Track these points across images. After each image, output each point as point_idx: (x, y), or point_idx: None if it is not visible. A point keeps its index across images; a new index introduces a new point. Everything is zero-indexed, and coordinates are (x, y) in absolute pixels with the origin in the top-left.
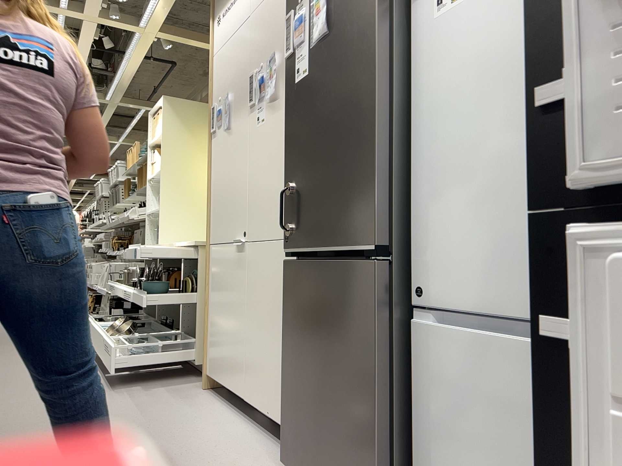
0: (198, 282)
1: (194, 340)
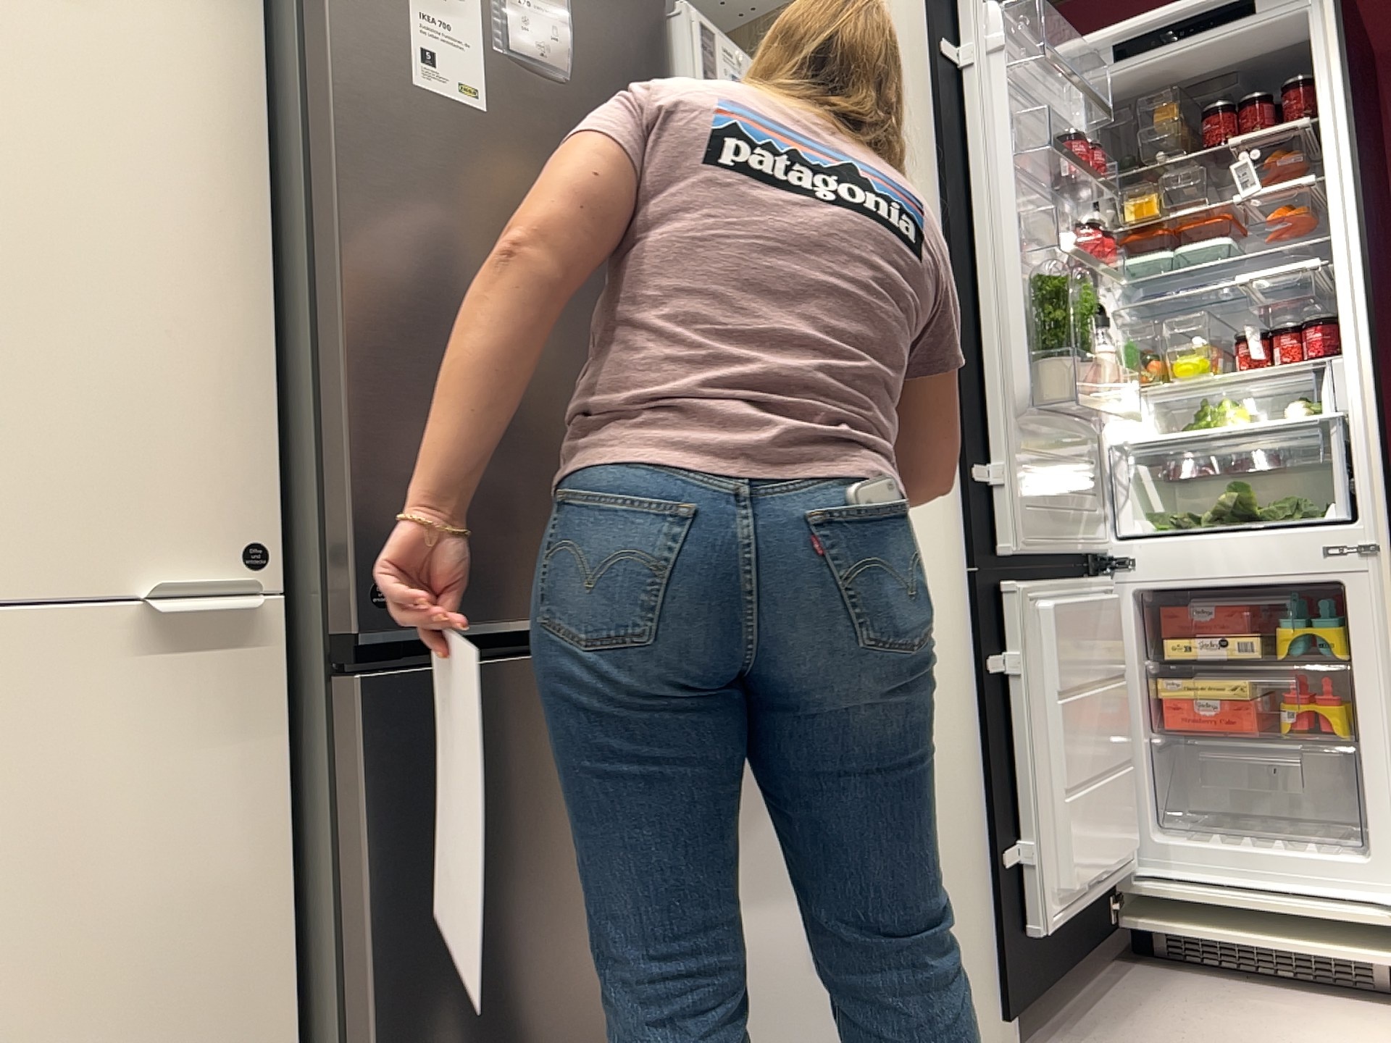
0: None
1: None
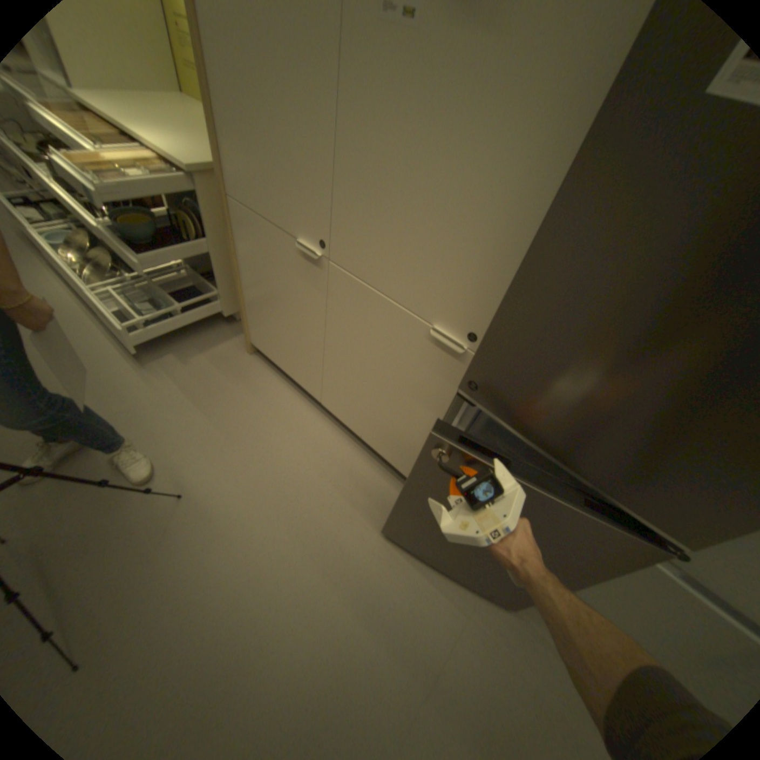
0: (202, 219)
1: (215, 290)
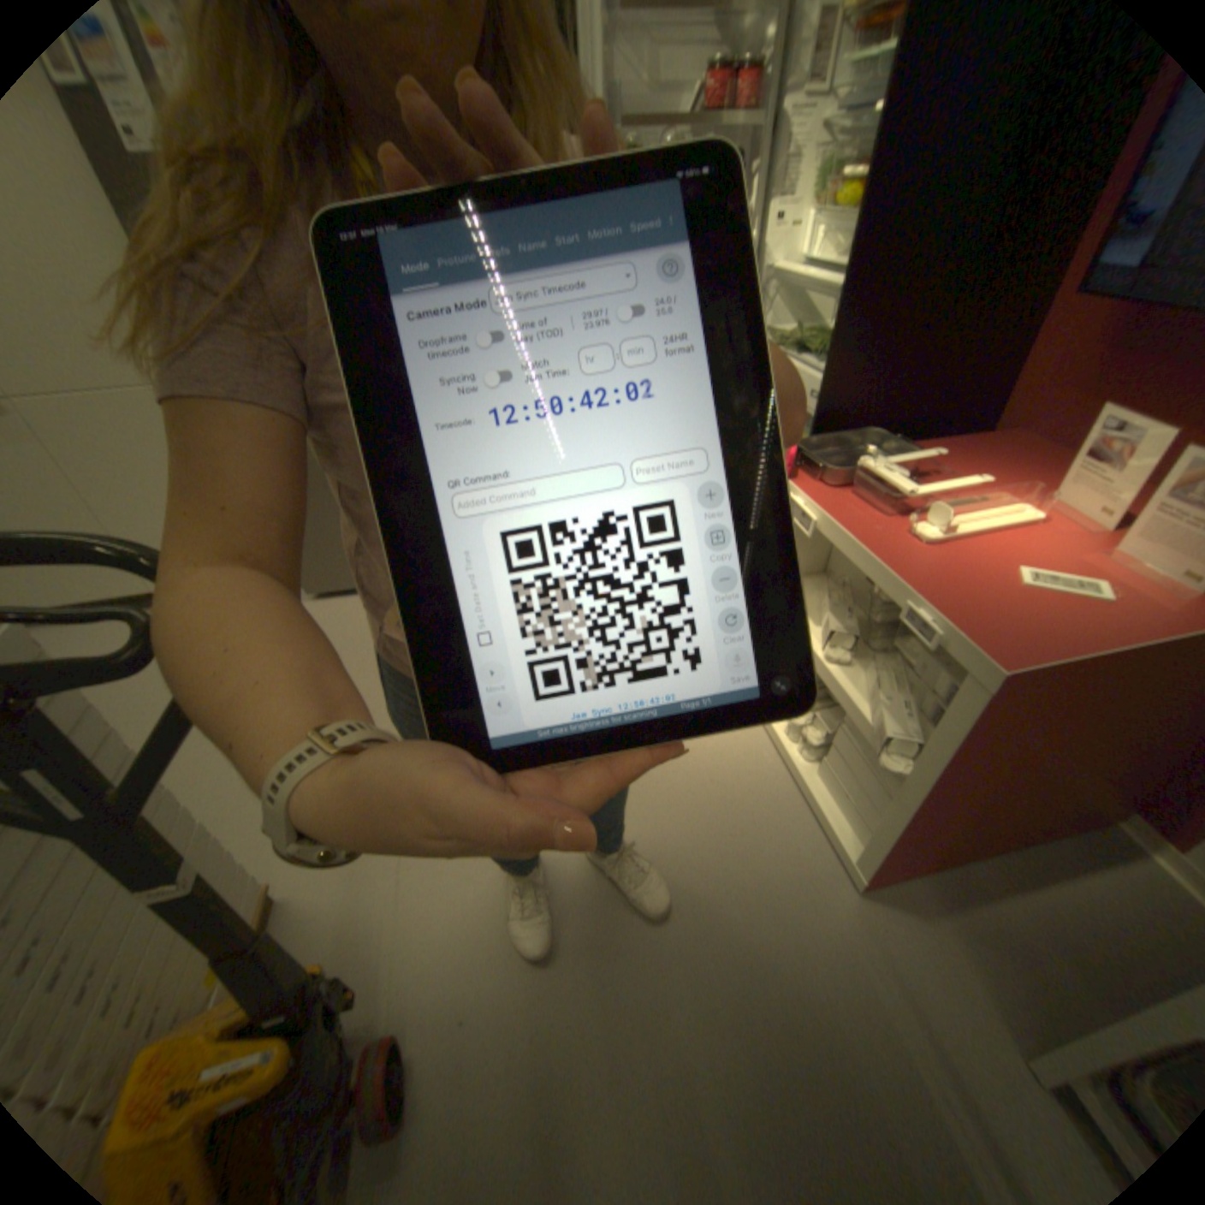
0: None
1: None
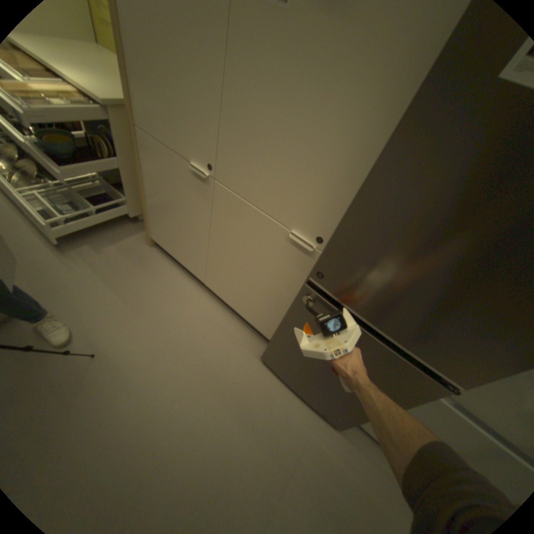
0: (114, 142)
1: (124, 197)
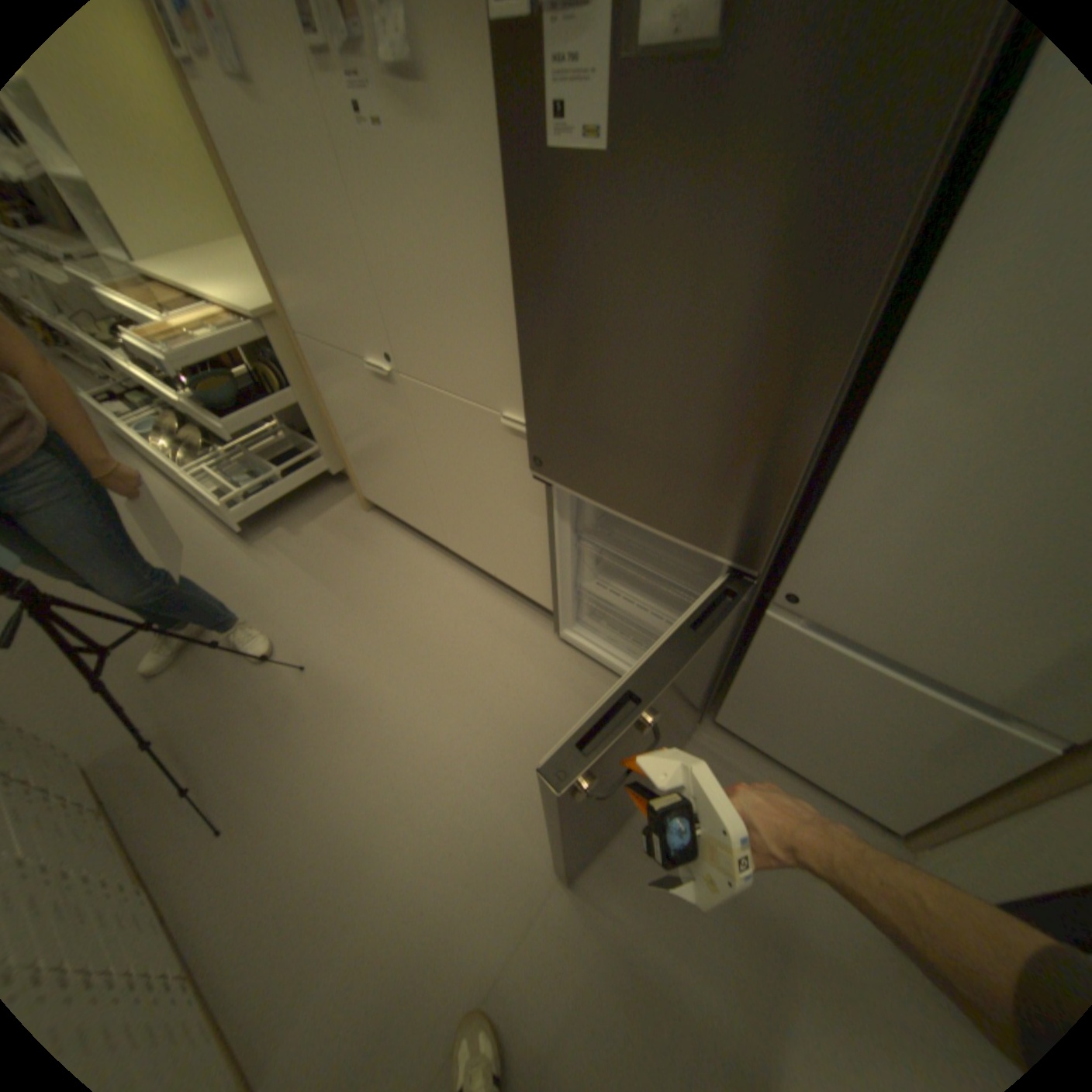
0: (282, 368)
1: (315, 446)
